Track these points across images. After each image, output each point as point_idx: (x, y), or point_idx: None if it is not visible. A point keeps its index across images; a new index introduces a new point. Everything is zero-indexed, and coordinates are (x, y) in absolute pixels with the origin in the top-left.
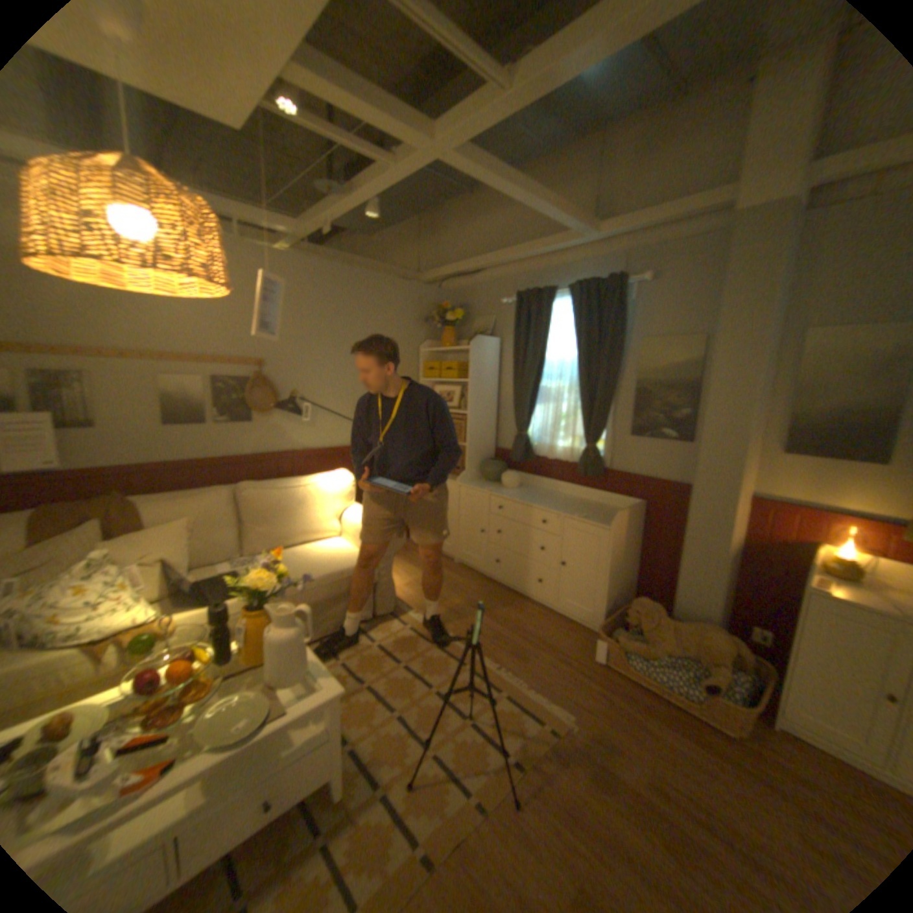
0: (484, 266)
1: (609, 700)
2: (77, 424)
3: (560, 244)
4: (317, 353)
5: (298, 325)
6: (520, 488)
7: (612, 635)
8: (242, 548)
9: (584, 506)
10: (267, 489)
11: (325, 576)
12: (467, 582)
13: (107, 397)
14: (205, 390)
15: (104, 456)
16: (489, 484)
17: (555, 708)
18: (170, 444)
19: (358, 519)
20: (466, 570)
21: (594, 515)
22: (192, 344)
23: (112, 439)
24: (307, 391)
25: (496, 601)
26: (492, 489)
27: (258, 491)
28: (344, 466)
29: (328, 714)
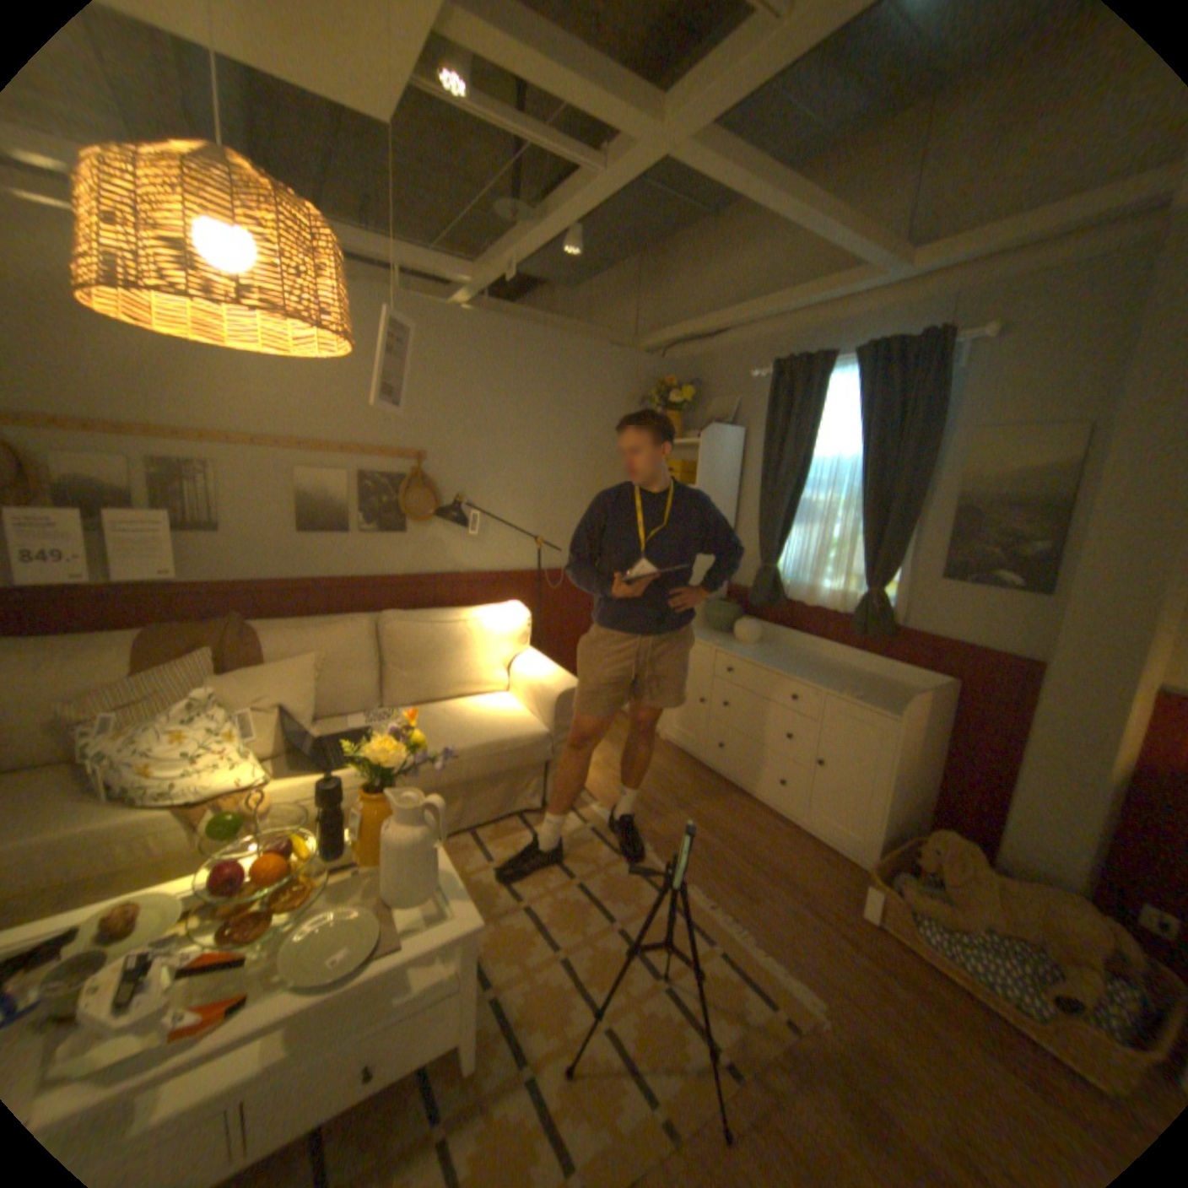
0: (727, 325)
1: (882, 984)
2: (197, 527)
3: (846, 286)
4: (492, 445)
5: (468, 407)
6: (761, 644)
7: (892, 882)
8: (381, 697)
9: (858, 679)
10: (416, 623)
11: (480, 746)
12: (675, 770)
13: (232, 495)
14: (348, 490)
15: (225, 568)
16: (716, 635)
17: (796, 984)
18: (303, 557)
19: (531, 671)
20: (675, 752)
21: (874, 695)
22: (334, 429)
23: (236, 548)
24: (475, 496)
25: (715, 803)
26: (720, 644)
27: (404, 624)
28: (519, 597)
29: (459, 955)
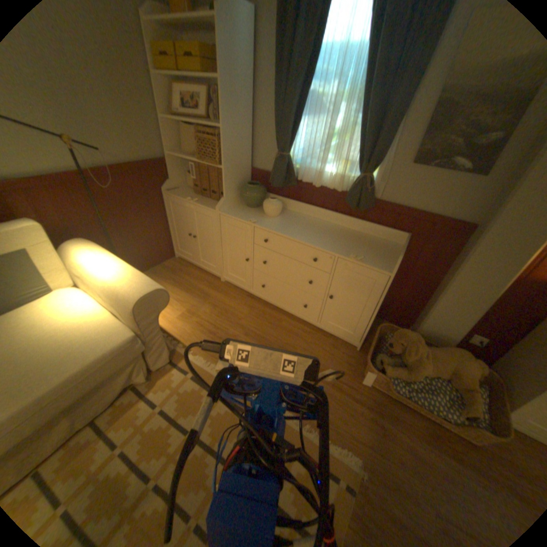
0: None
1: (379, 424)
2: None
3: None
4: None
5: None
6: (282, 214)
7: (375, 360)
8: None
9: (350, 238)
10: None
11: (62, 380)
12: (235, 302)
13: None
14: None
15: None
16: (250, 210)
17: (342, 452)
18: None
19: (102, 276)
20: (232, 288)
21: (366, 253)
22: None
23: None
24: None
25: (265, 322)
26: (257, 221)
27: None
28: (72, 196)
29: None
